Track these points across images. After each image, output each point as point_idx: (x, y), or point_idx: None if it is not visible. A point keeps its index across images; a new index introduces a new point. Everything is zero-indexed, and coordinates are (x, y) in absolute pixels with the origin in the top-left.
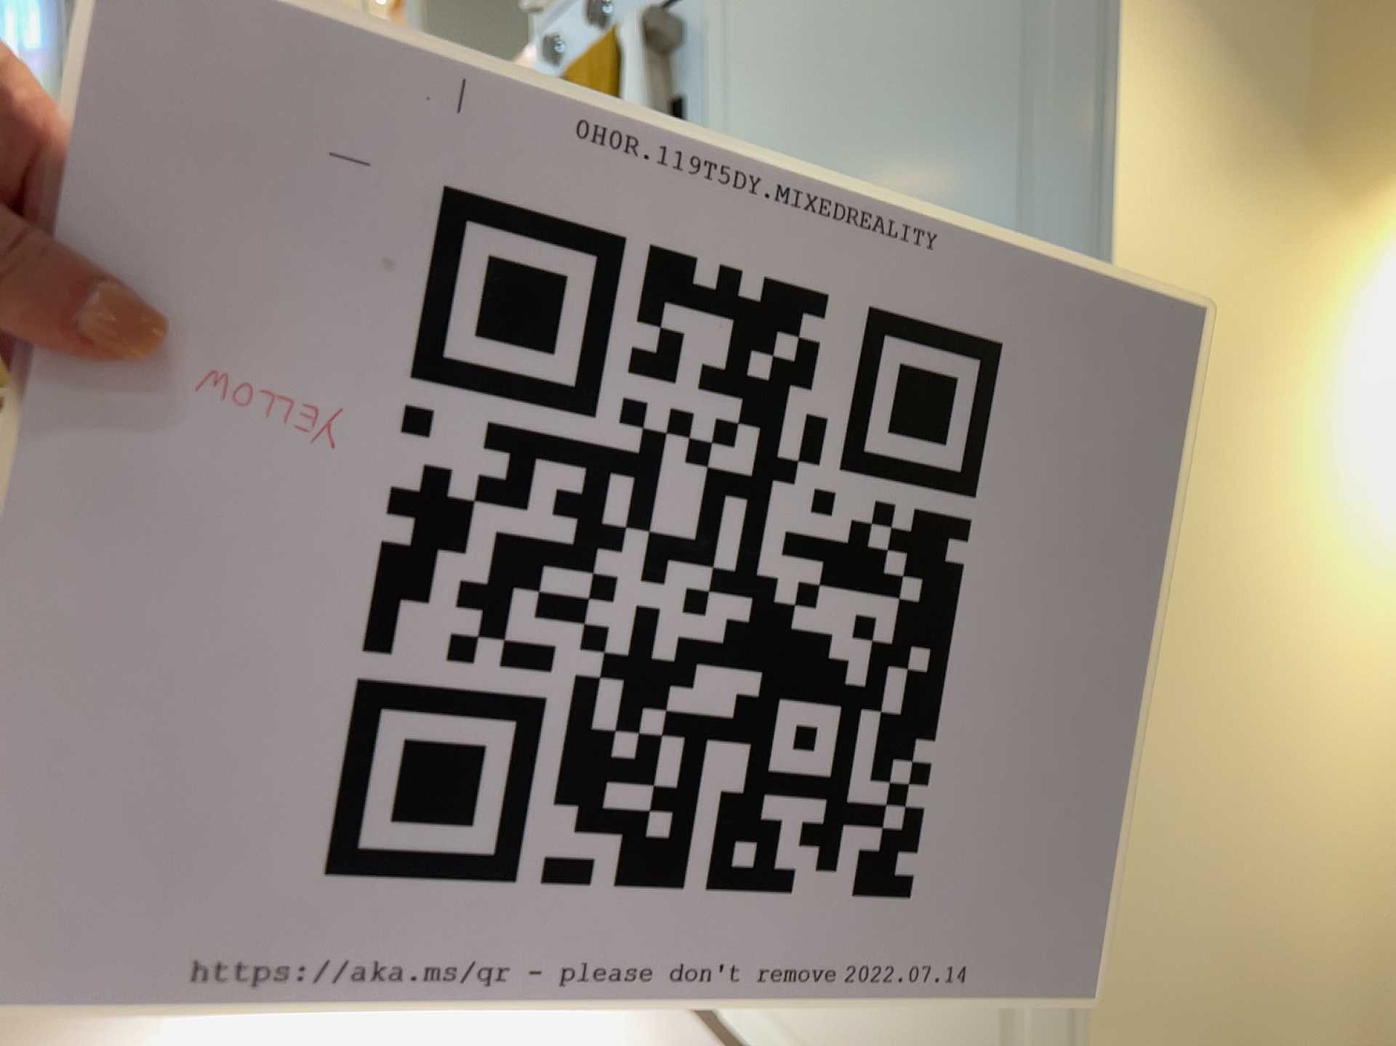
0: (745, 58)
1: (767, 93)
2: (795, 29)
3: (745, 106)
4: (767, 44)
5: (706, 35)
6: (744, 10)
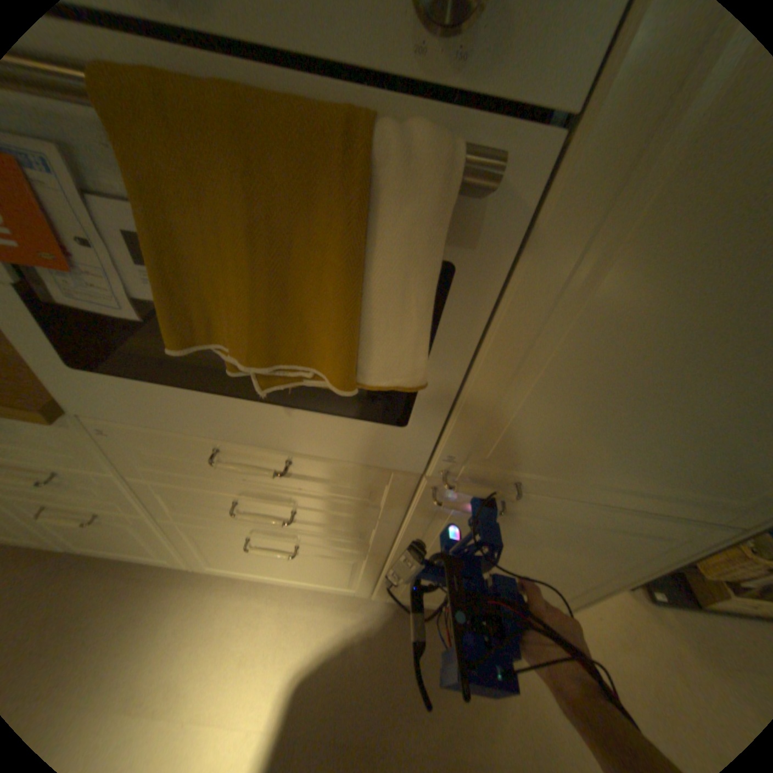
0: (585, 281)
1: (604, 334)
2: (686, 301)
3: (559, 324)
4: (635, 291)
5: (518, 208)
6: (618, 227)
